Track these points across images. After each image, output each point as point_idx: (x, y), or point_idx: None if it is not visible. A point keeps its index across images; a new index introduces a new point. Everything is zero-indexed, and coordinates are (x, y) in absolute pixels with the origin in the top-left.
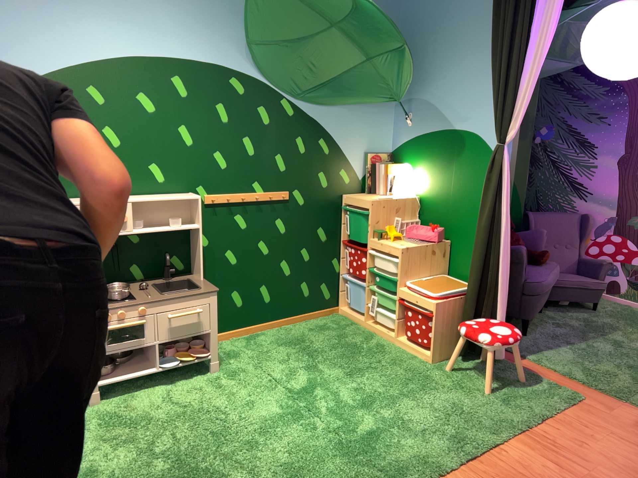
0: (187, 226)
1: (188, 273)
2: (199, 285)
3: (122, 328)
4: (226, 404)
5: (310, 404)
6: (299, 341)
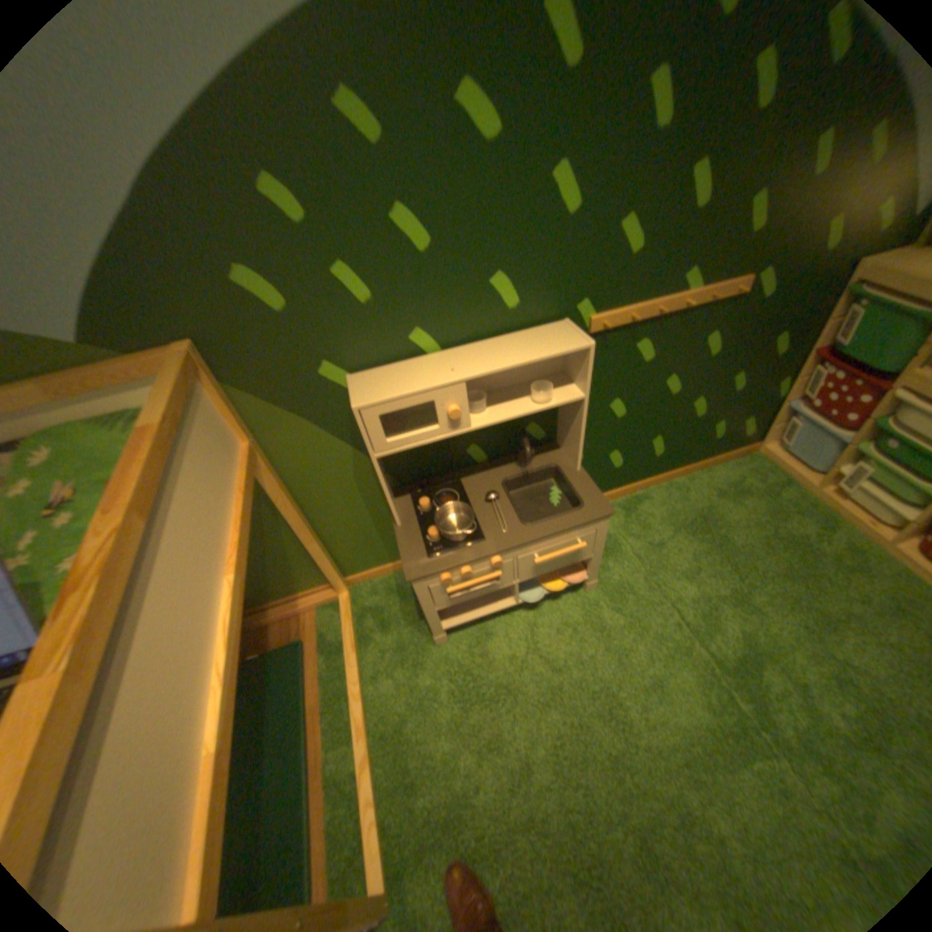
0: (562, 394)
1: (551, 443)
2: (578, 494)
3: (470, 586)
4: (620, 678)
5: (761, 712)
6: (705, 520)
